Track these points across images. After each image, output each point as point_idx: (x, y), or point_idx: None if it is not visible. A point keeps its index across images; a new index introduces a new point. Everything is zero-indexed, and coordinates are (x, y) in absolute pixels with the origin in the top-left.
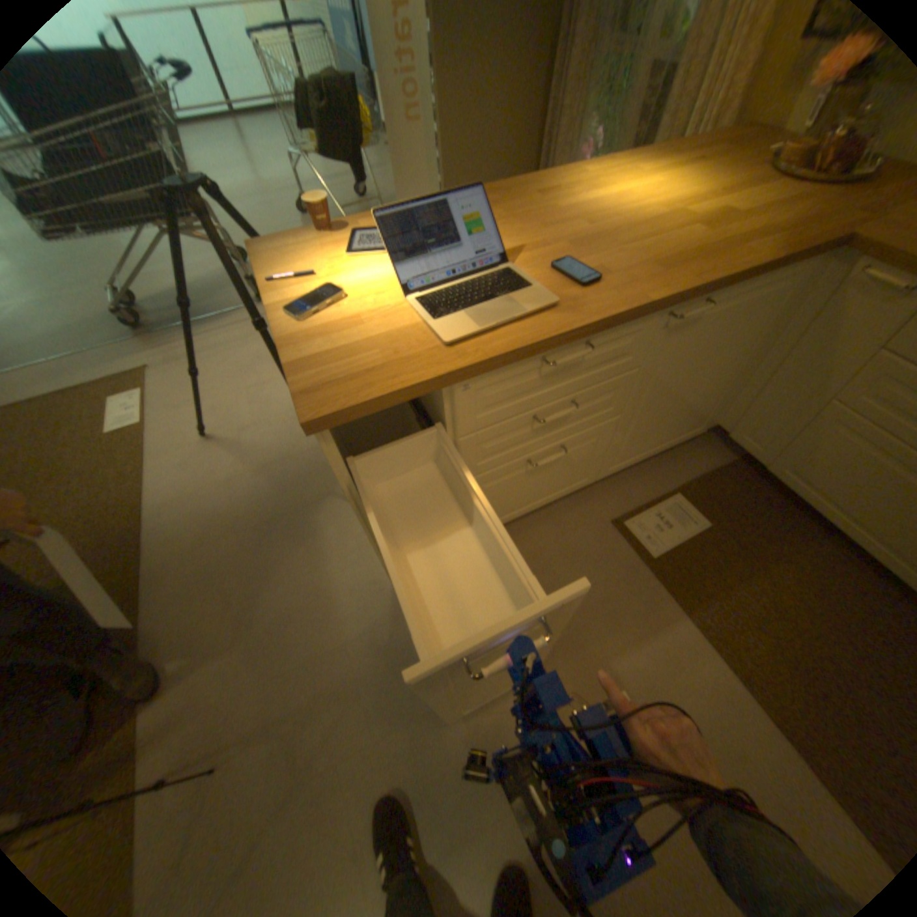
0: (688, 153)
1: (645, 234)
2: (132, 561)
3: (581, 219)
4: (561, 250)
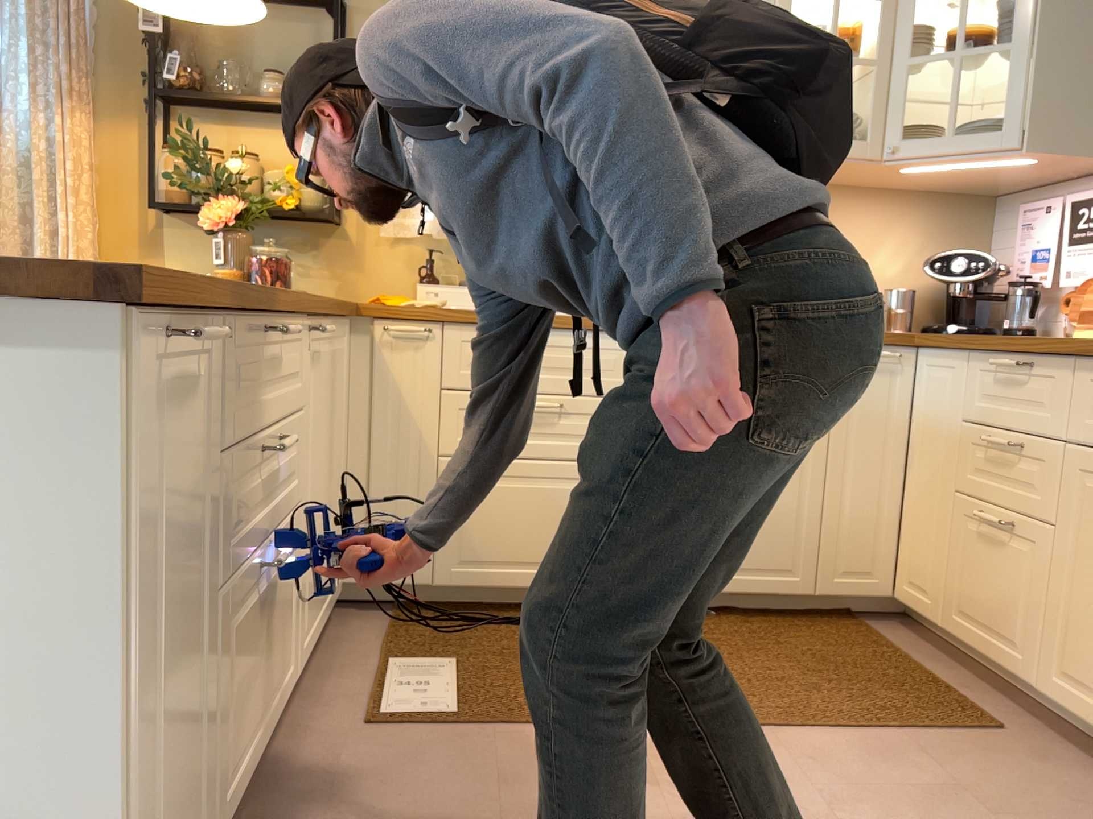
0: None
1: None
2: None
3: None
4: None
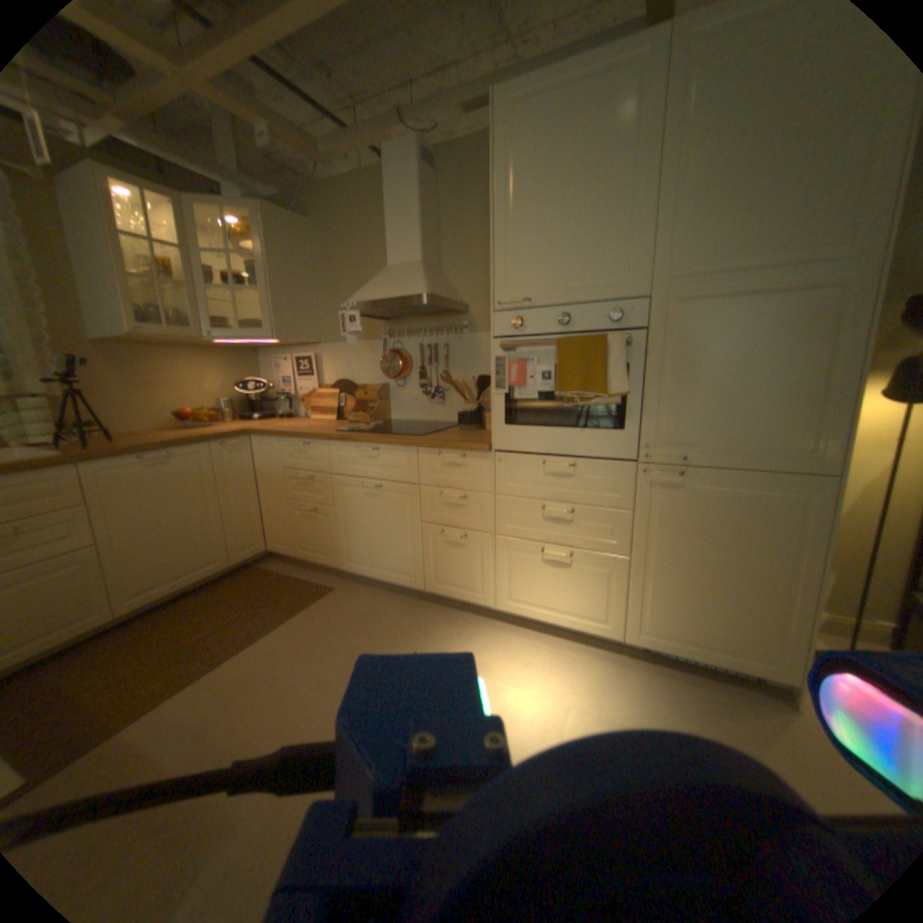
0: None
1: None
2: None
3: None
4: None
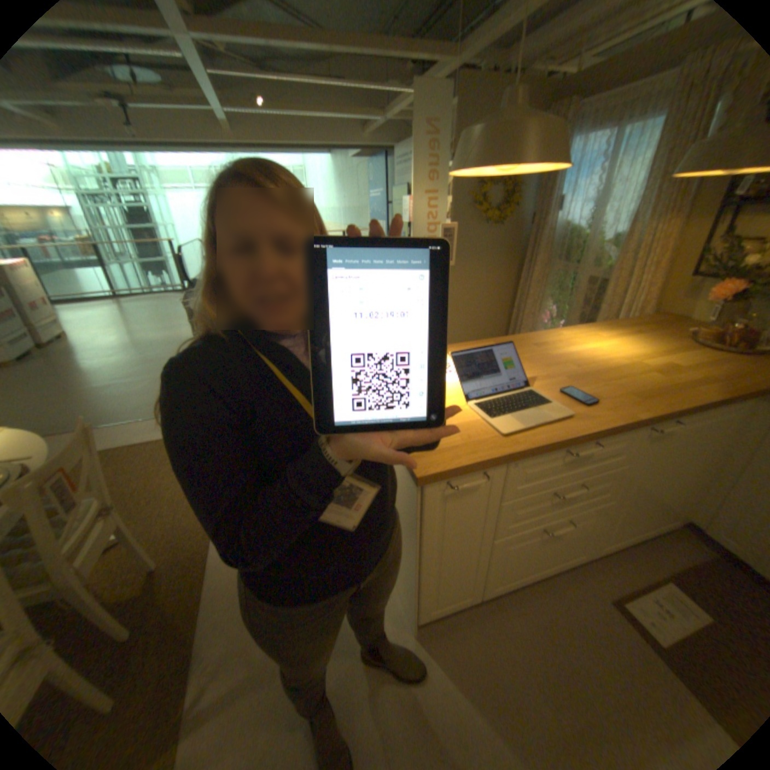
0: (630, 328)
1: (619, 375)
2: (197, 582)
3: (569, 363)
4: (563, 382)
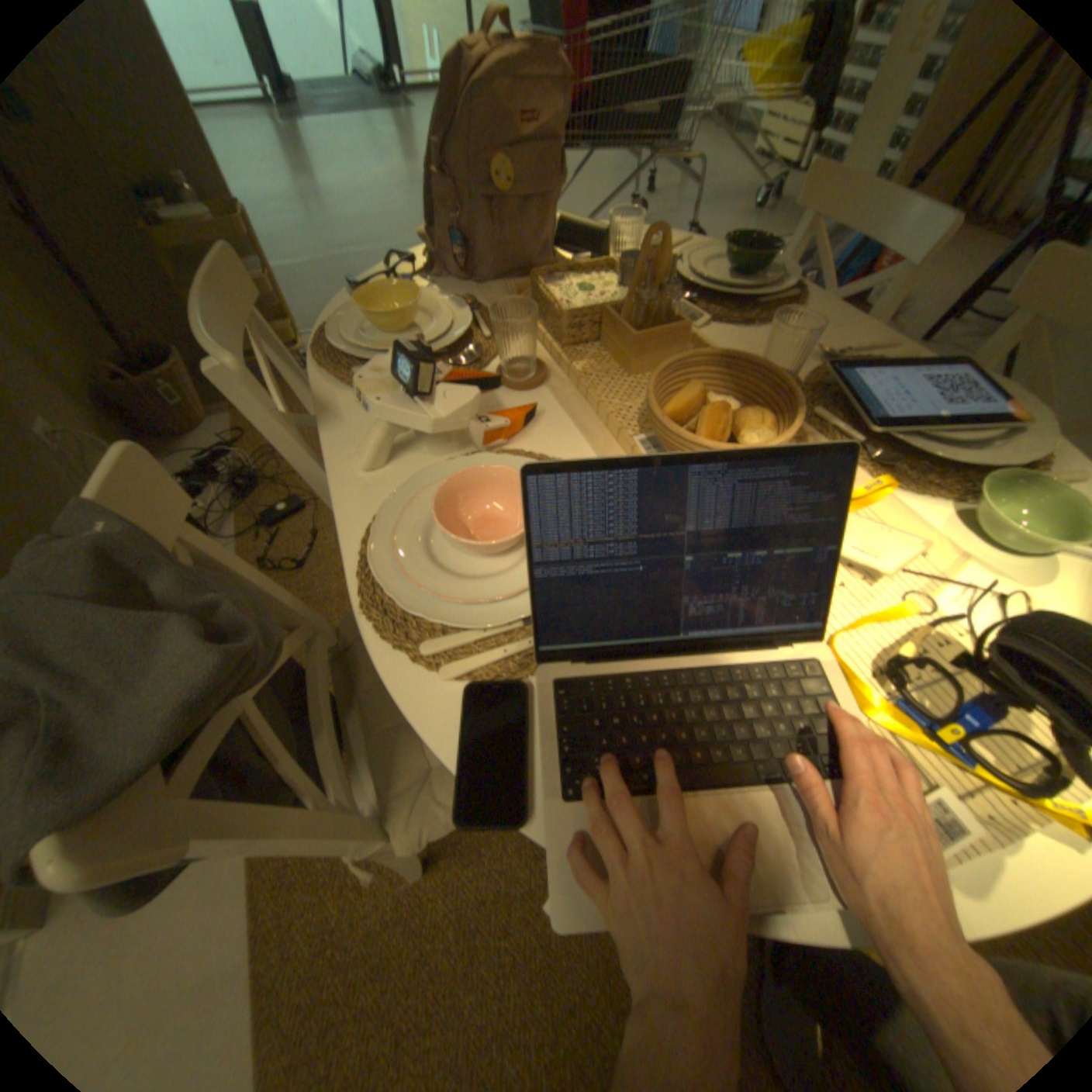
0: None
1: None
2: None
3: None
4: None
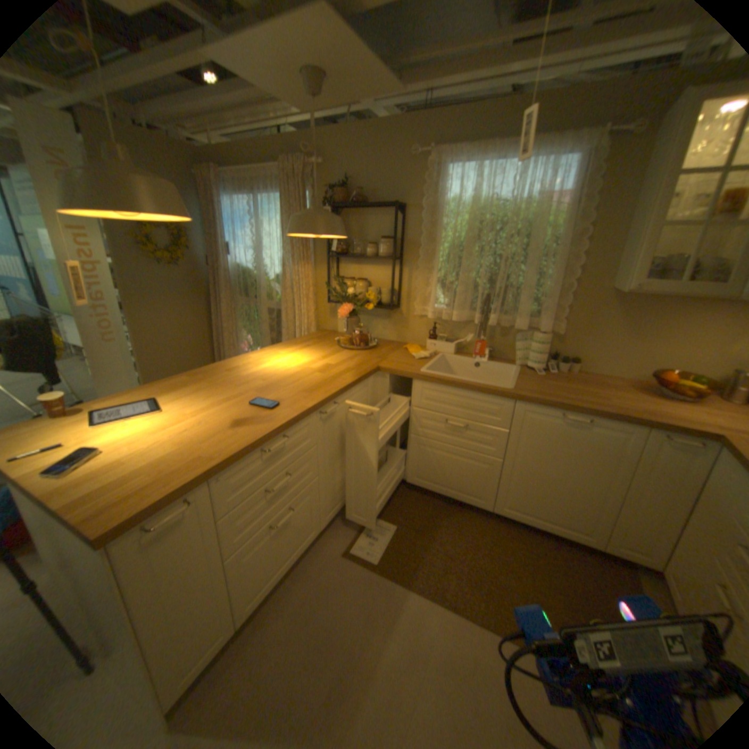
0: (301, 345)
1: (294, 381)
2: None
3: (257, 380)
4: (252, 396)
